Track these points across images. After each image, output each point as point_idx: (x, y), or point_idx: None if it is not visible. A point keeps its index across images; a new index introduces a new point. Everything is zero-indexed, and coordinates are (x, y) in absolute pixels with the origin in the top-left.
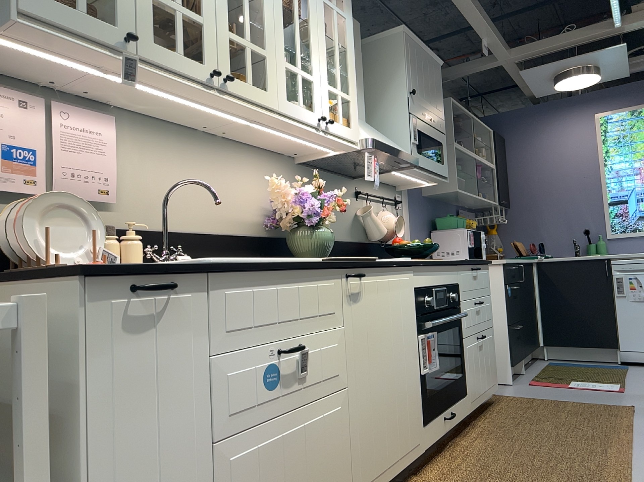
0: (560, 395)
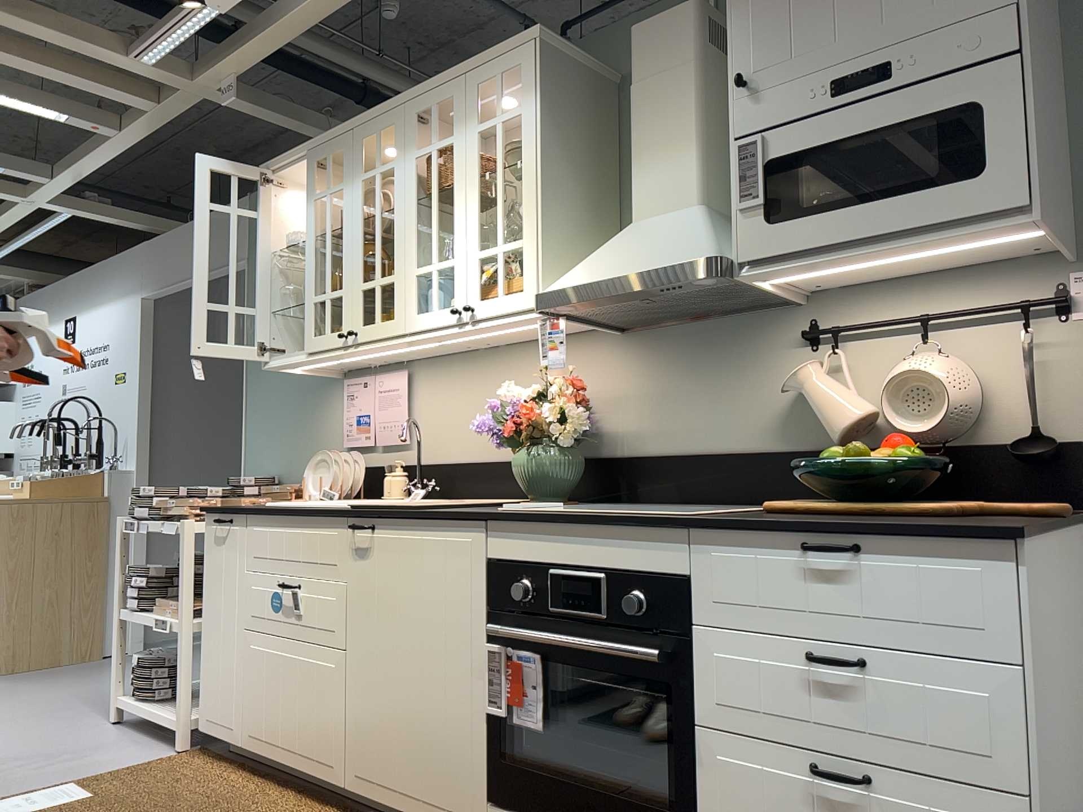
0: None
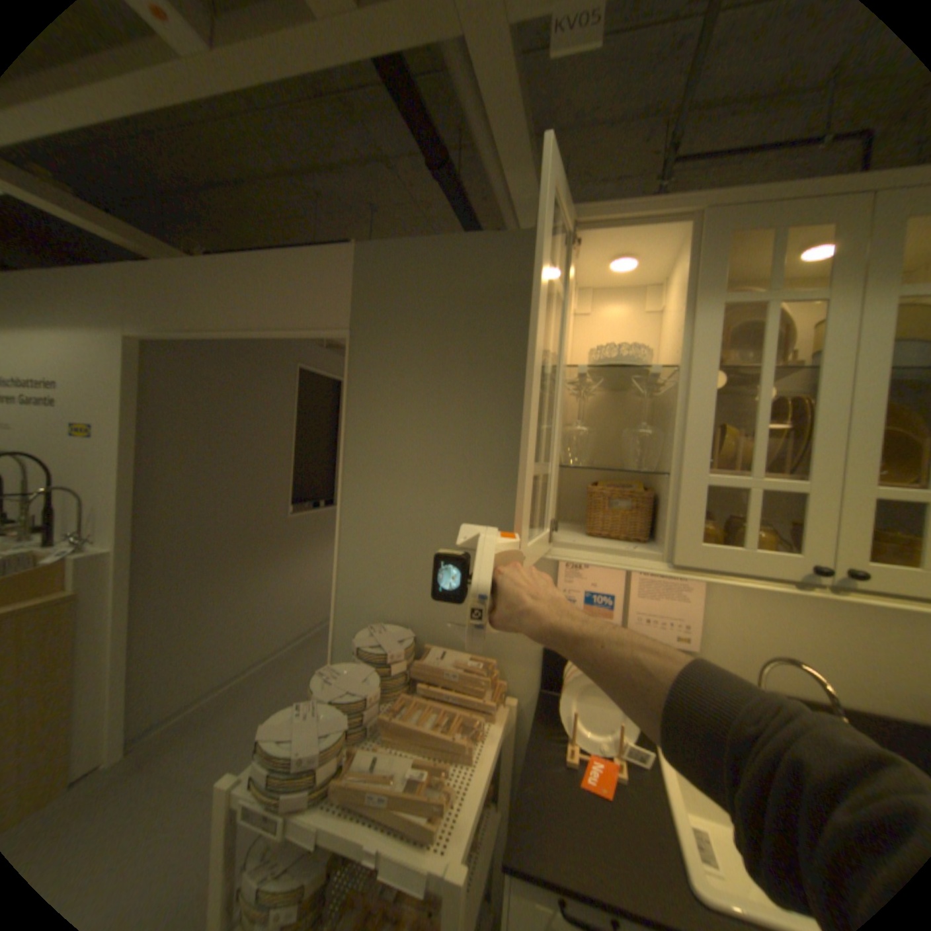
0: None
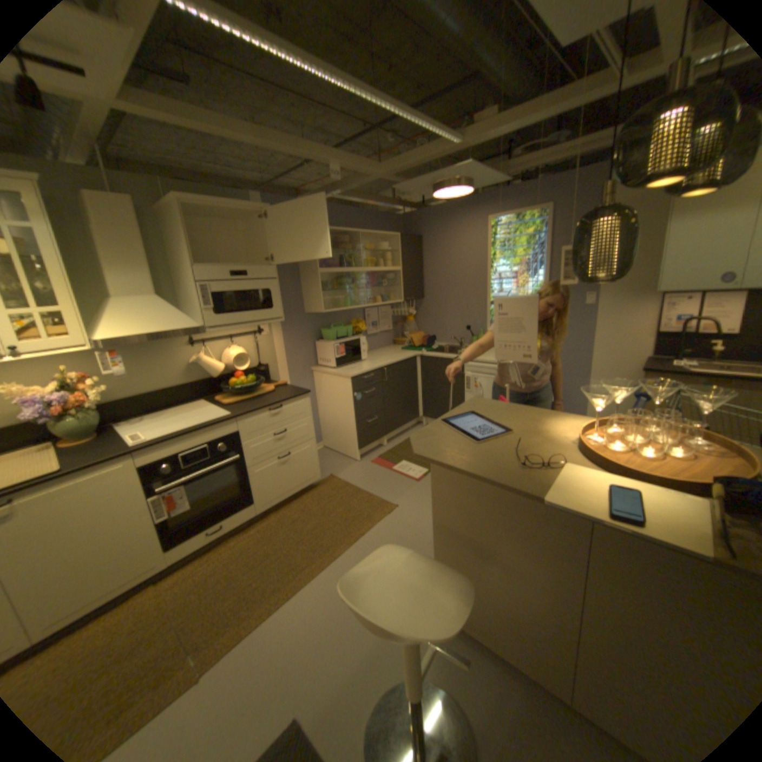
0: (370, 482)
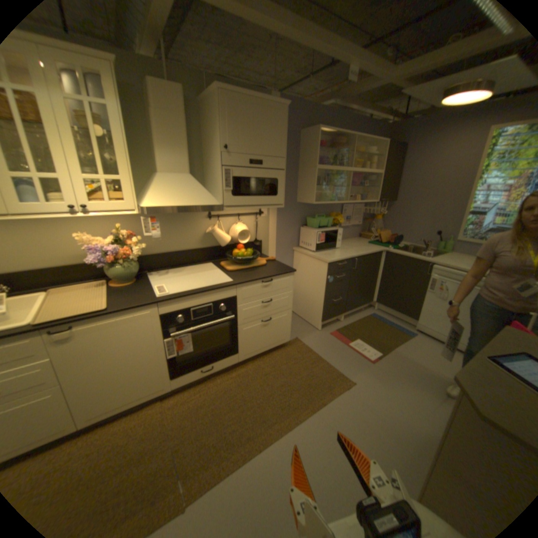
0: (330, 353)
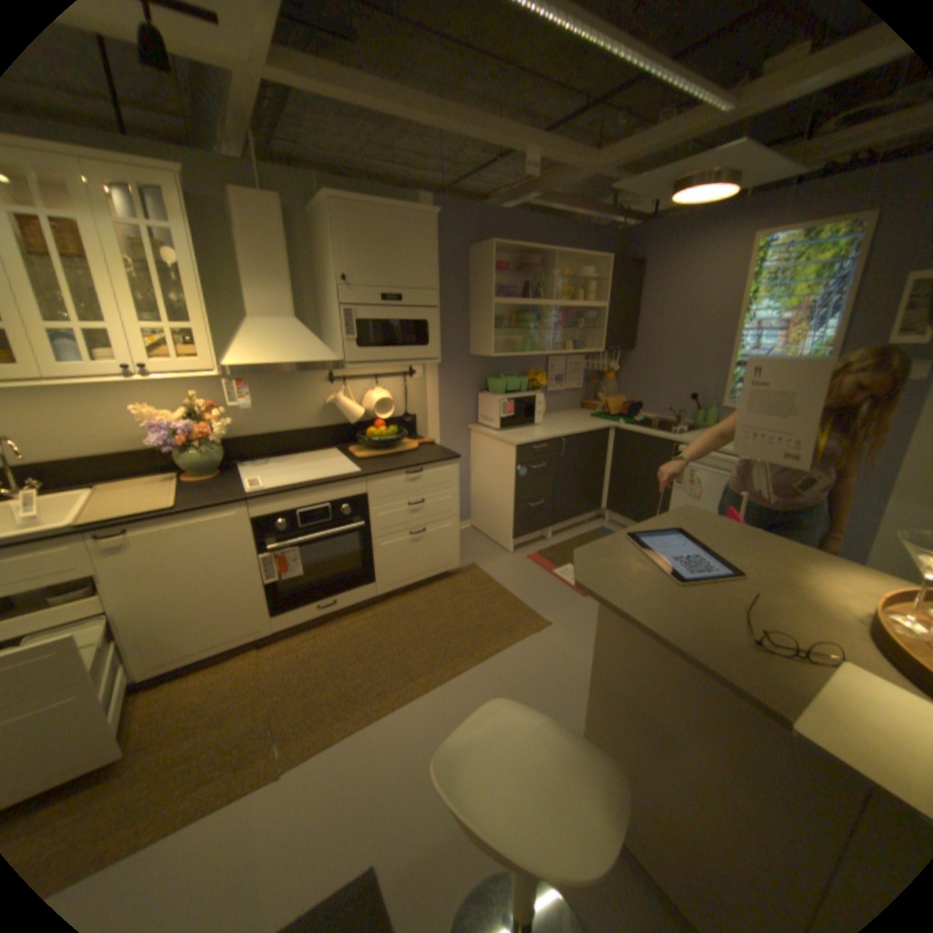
0: (521, 584)
